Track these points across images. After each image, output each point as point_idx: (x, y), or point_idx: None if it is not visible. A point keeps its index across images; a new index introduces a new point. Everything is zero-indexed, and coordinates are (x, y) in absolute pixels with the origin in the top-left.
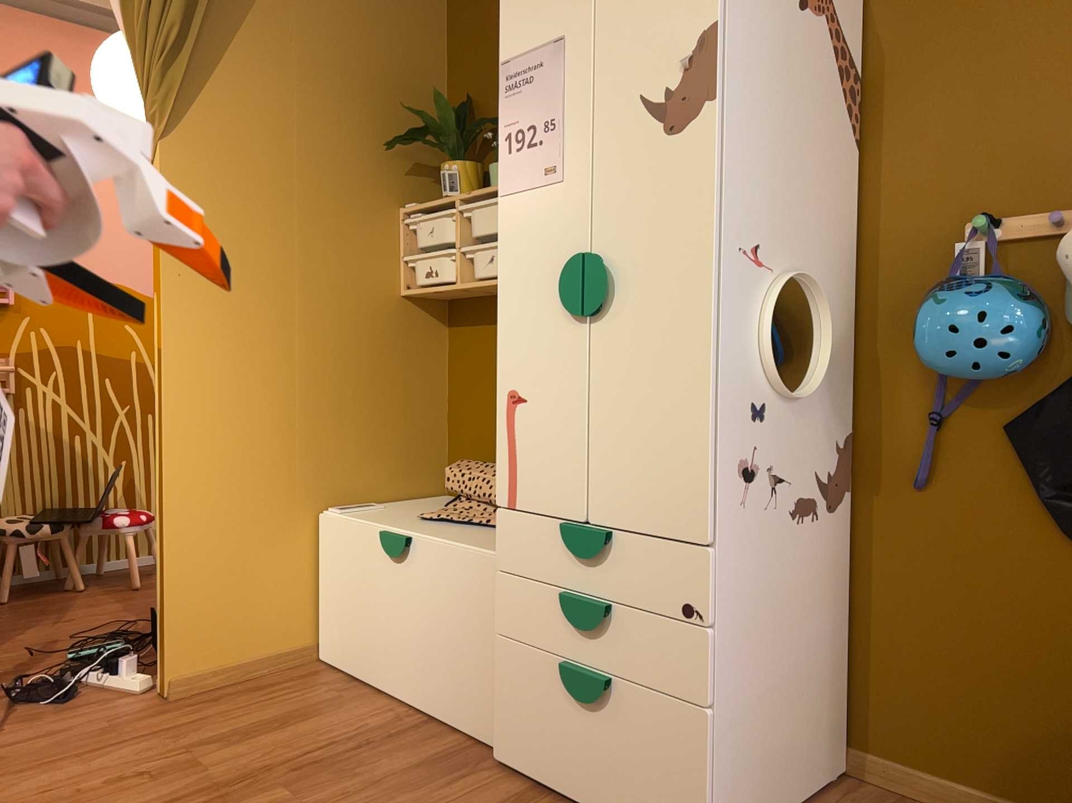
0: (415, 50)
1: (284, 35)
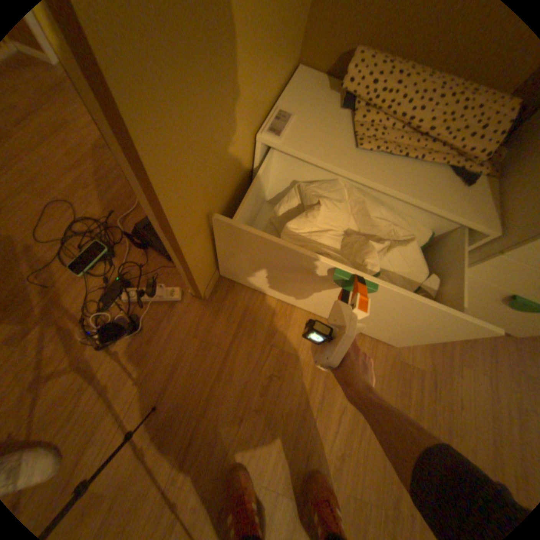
0: None
1: None
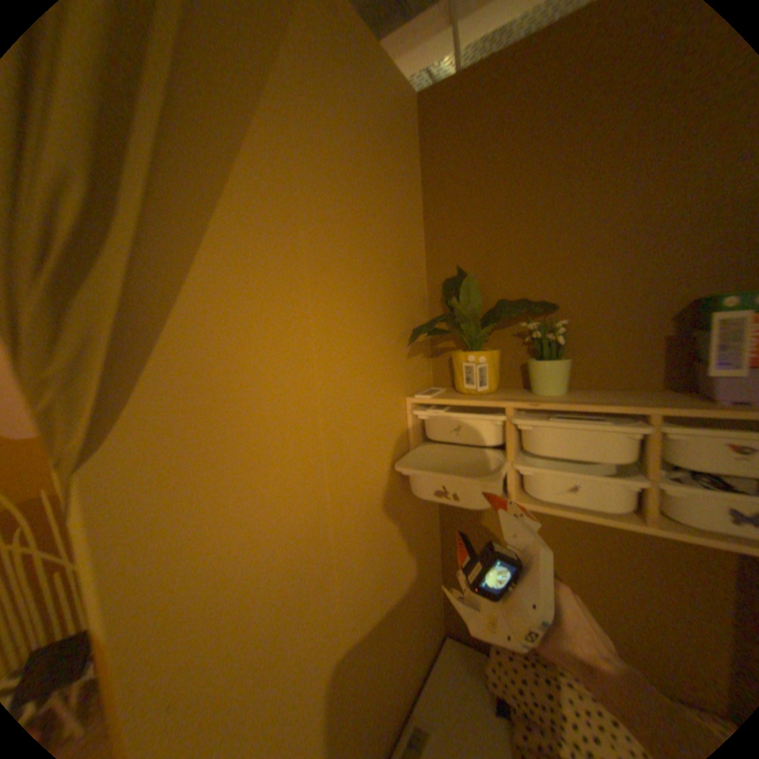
0: (404, 214)
1: (286, 198)
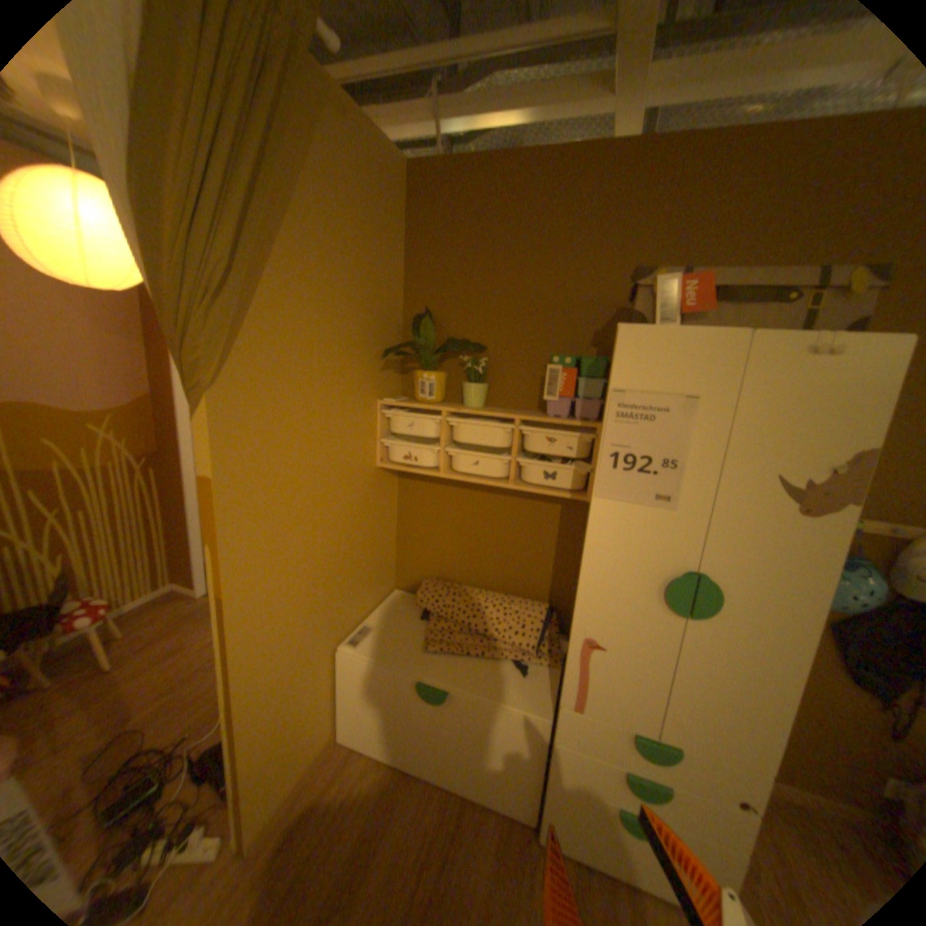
0: (387, 260)
1: (305, 254)
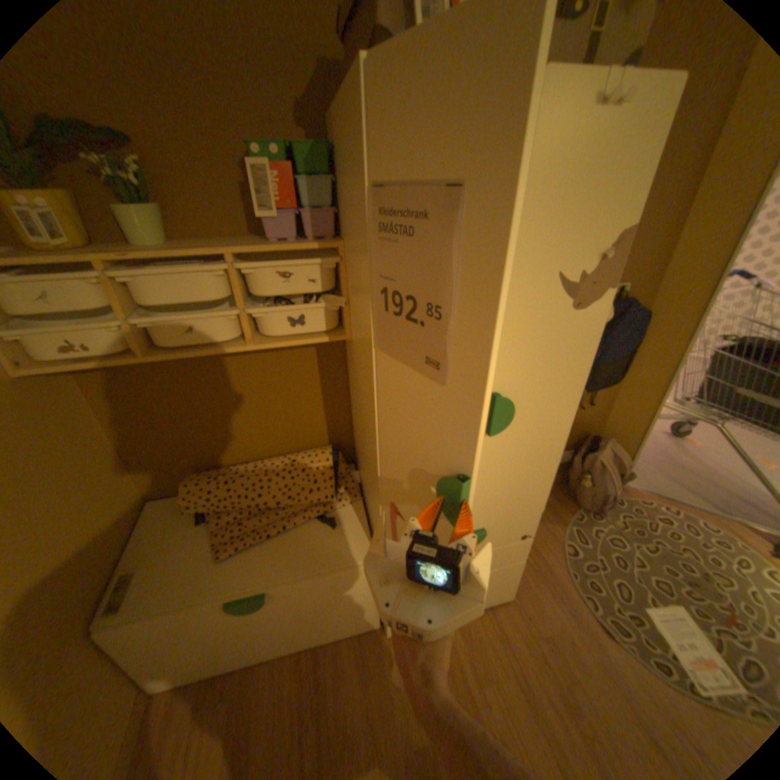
0: None
1: None
